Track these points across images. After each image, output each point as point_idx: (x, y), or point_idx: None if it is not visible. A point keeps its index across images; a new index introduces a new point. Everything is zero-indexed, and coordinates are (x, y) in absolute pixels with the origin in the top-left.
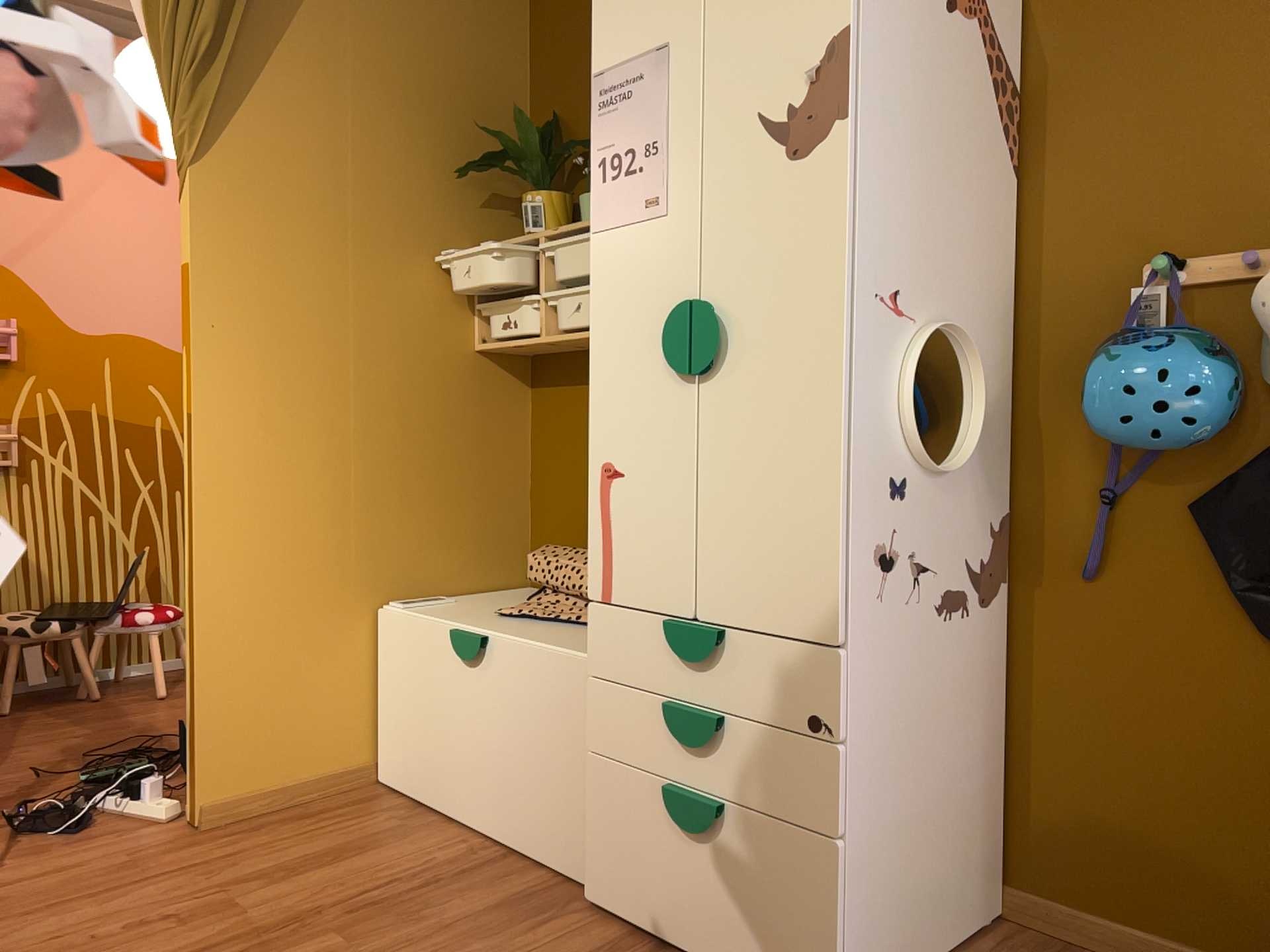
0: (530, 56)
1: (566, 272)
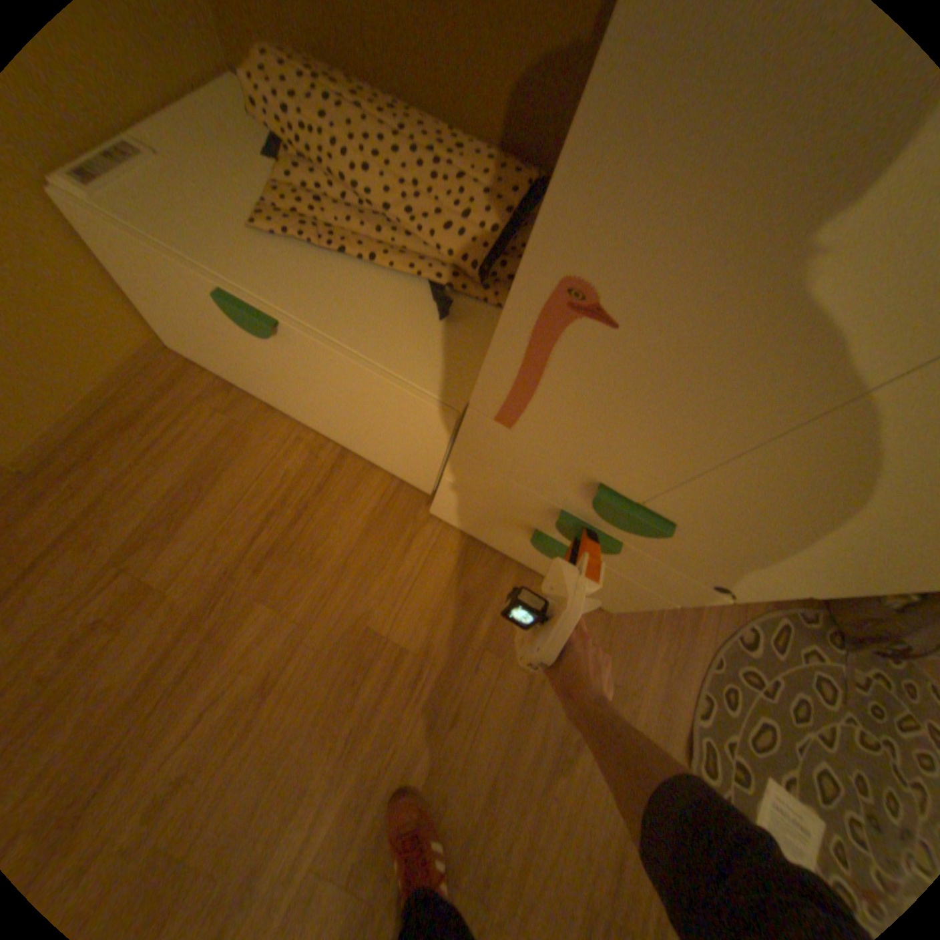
0: None
1: None
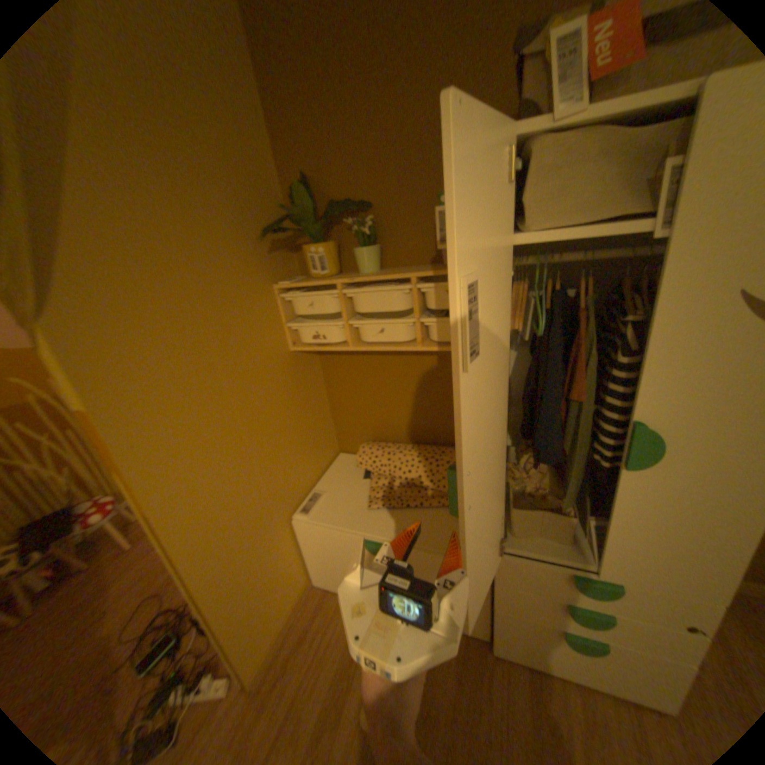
0: (264, 117)
1: (366, 309)
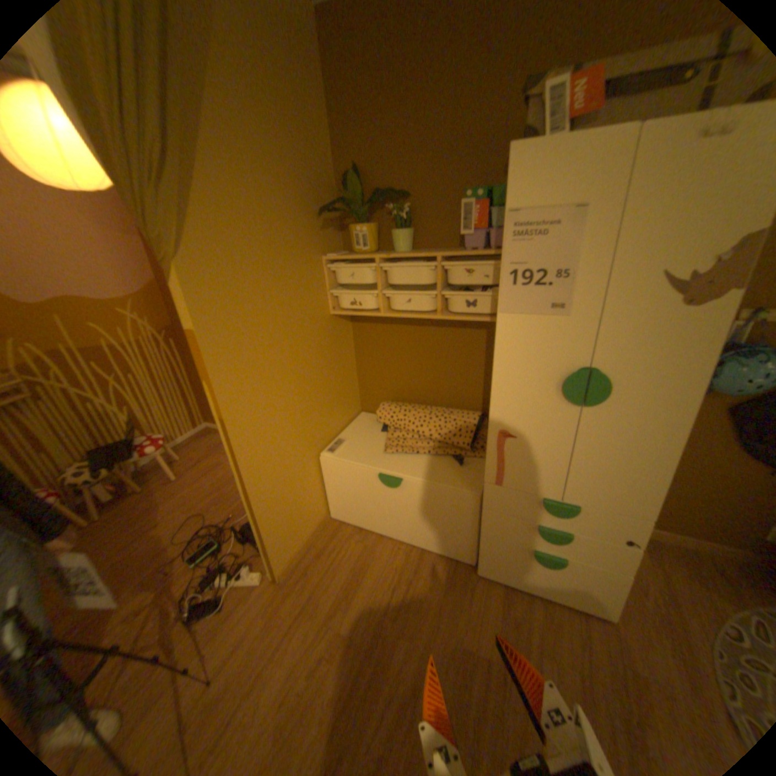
0: (326, 115)
1: (397, 281)
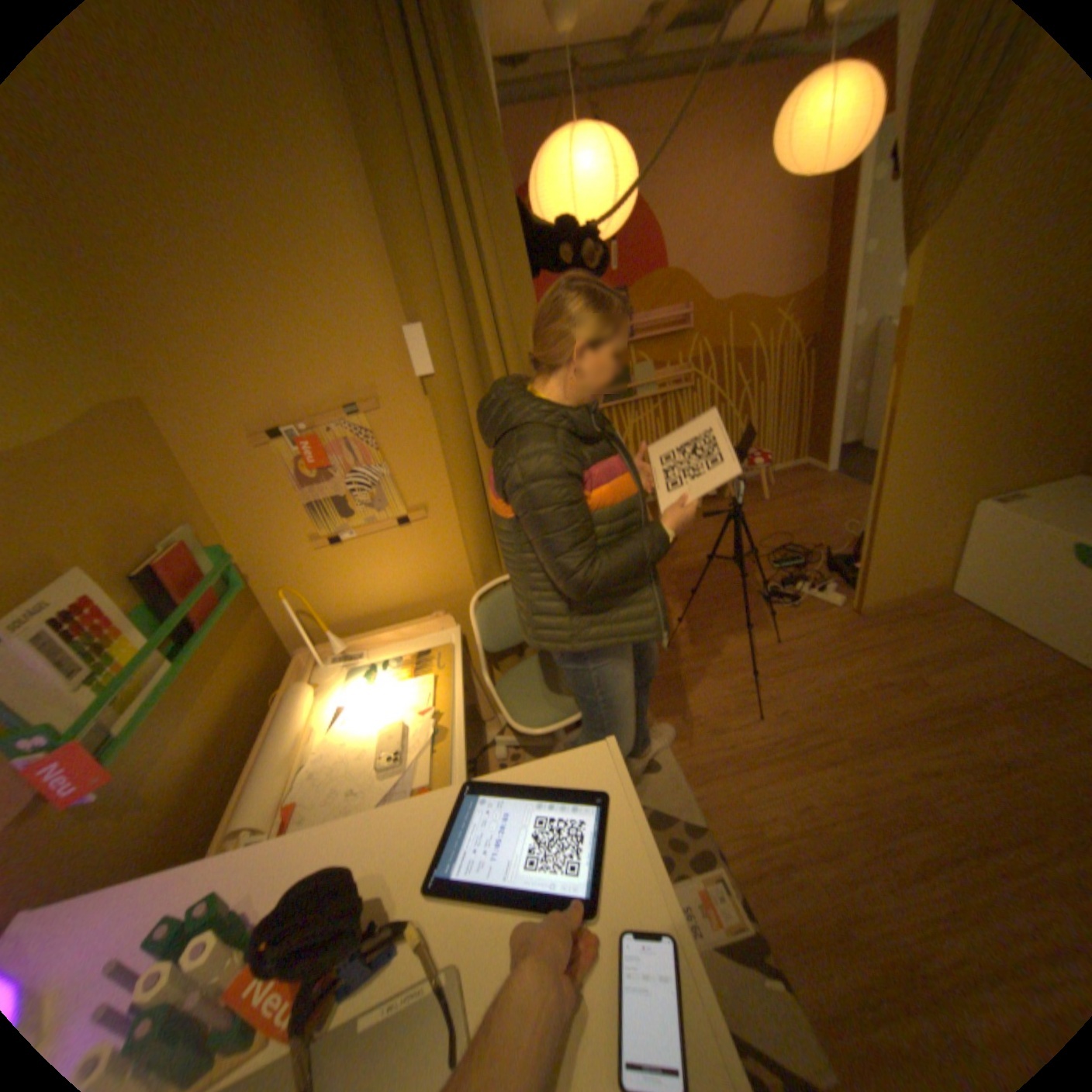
0: None
1: None
